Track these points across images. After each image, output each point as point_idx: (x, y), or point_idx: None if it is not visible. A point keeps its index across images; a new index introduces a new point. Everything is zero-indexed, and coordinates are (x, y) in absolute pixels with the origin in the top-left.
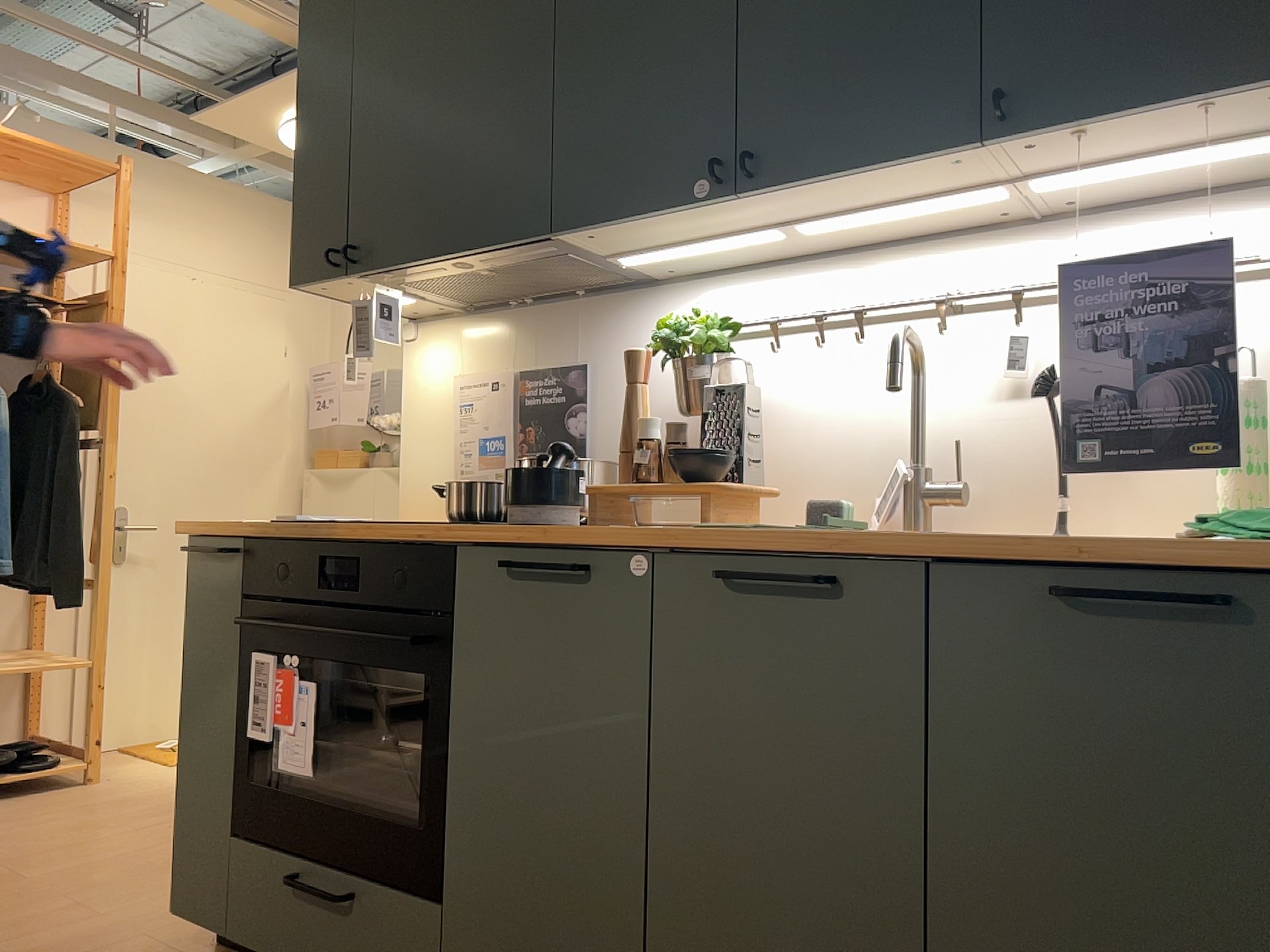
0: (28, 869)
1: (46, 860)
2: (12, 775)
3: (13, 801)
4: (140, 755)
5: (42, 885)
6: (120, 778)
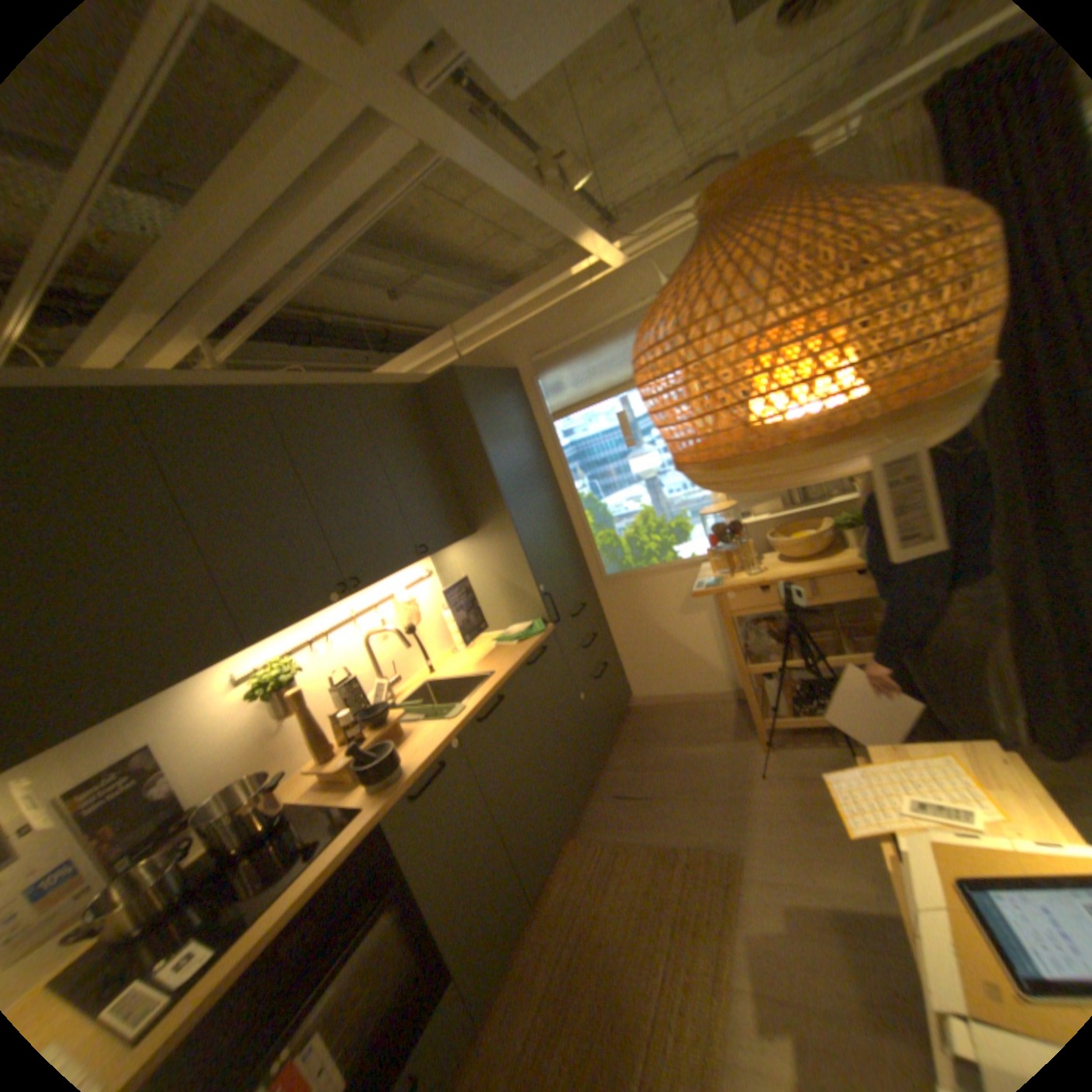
0: None
1: None
2: None
3: None
4: None
5: None
6: None
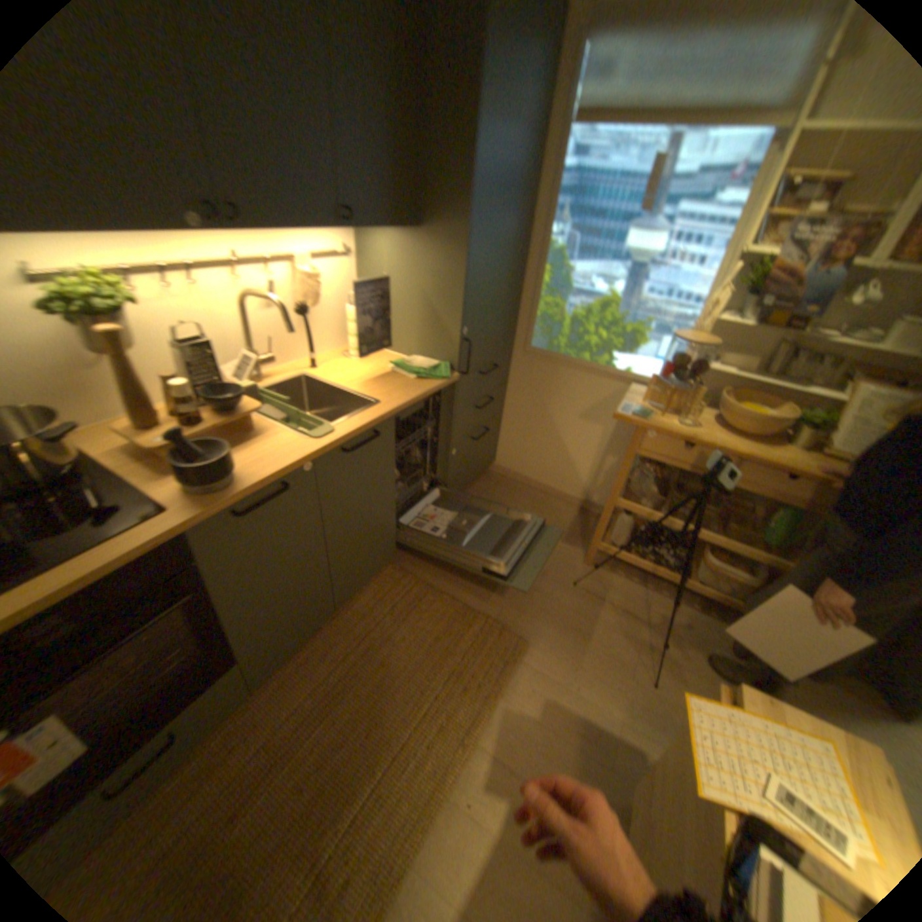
0: None
1: None
2: None
3: None
4: None
5: None
6: None
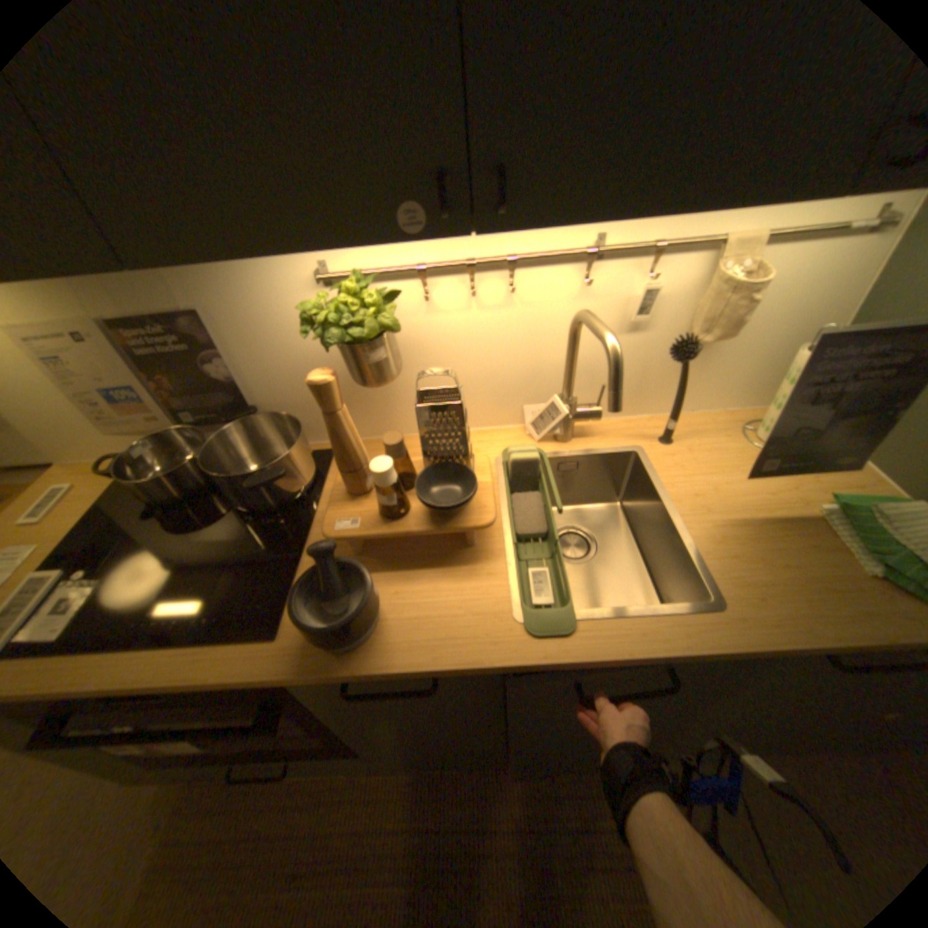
0: None
1: None
2: None
3: None
4: None
5: None
6: None
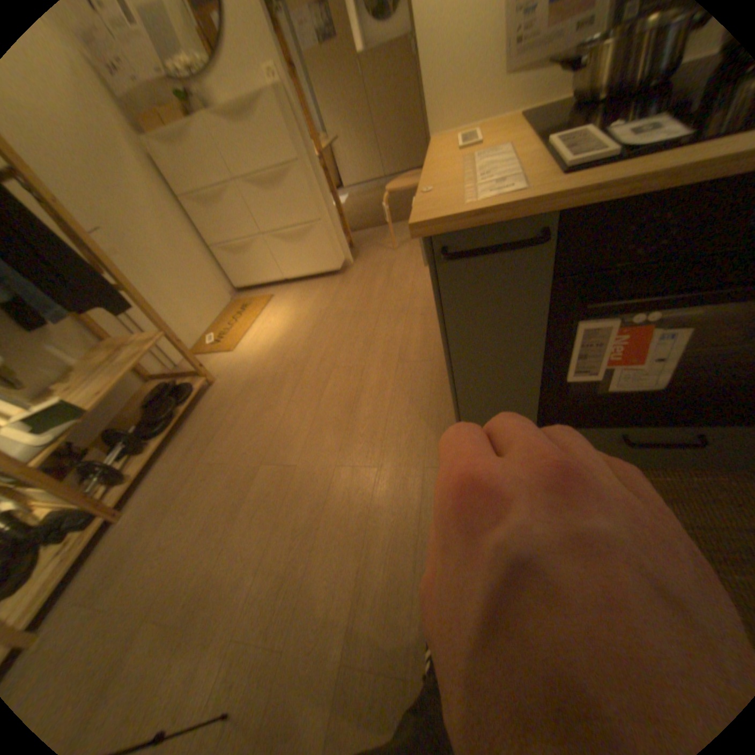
0: (285, 456)
1: (282, 445)
2: (180, 406)
3: (194, 415)
4: (206, 351)
5: (312, 463)
6: (222, 370)
